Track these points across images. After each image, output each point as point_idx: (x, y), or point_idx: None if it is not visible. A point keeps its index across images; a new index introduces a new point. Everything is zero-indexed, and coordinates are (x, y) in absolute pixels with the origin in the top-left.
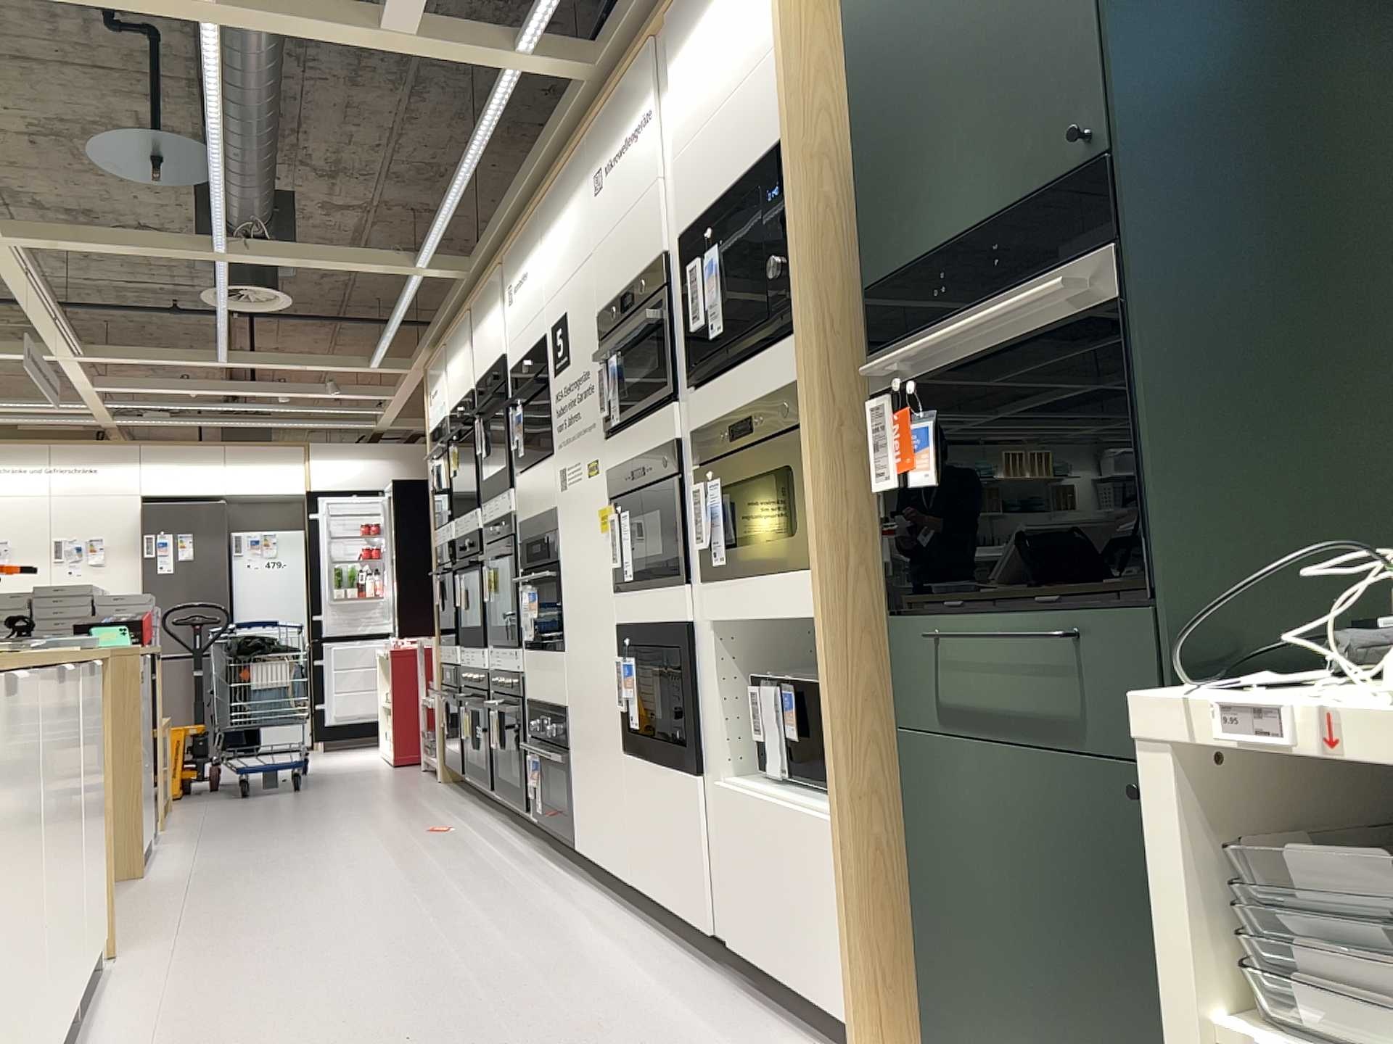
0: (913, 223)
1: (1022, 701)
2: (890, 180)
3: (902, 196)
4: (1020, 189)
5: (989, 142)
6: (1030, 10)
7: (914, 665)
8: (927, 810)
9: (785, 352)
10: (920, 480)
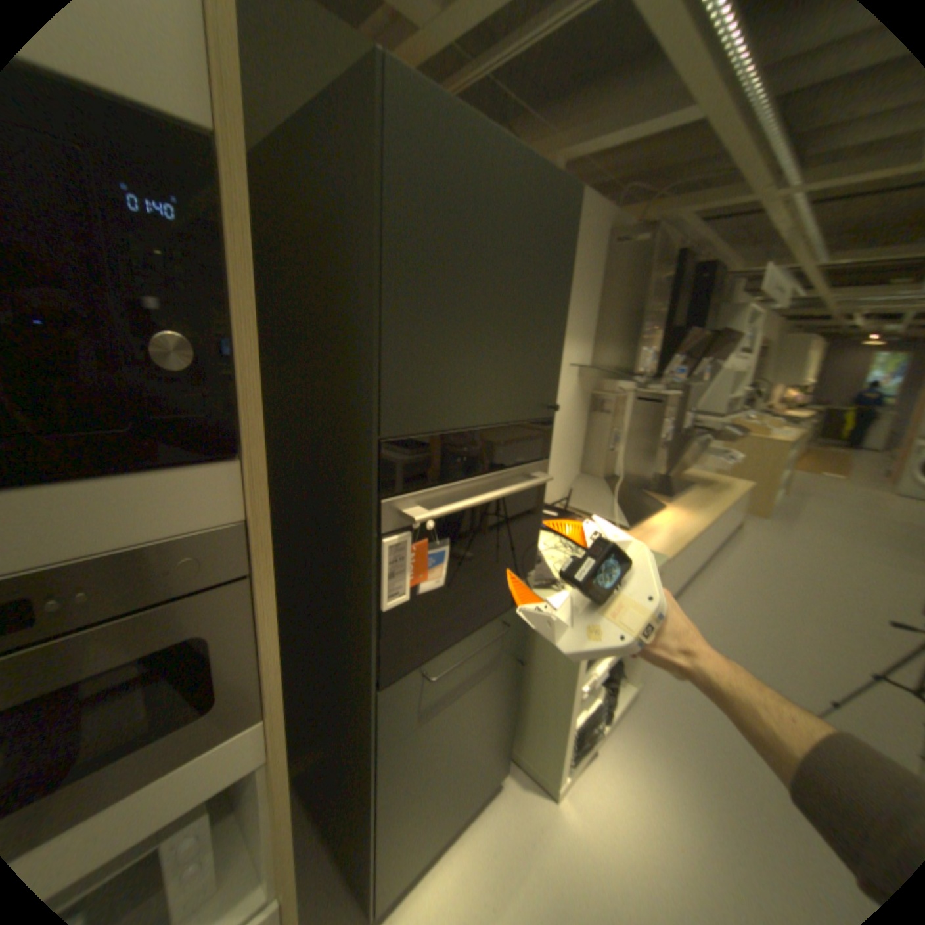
0: (439, 400)
1: (465, 674)
2: (420, 350)
3: (431, 373)
4: (514, 415)
5: (504, 376)
6: (537, 316)
7: (391, 714)
8: (389, 790)
9: (171, 490)
10: (429, 592)
